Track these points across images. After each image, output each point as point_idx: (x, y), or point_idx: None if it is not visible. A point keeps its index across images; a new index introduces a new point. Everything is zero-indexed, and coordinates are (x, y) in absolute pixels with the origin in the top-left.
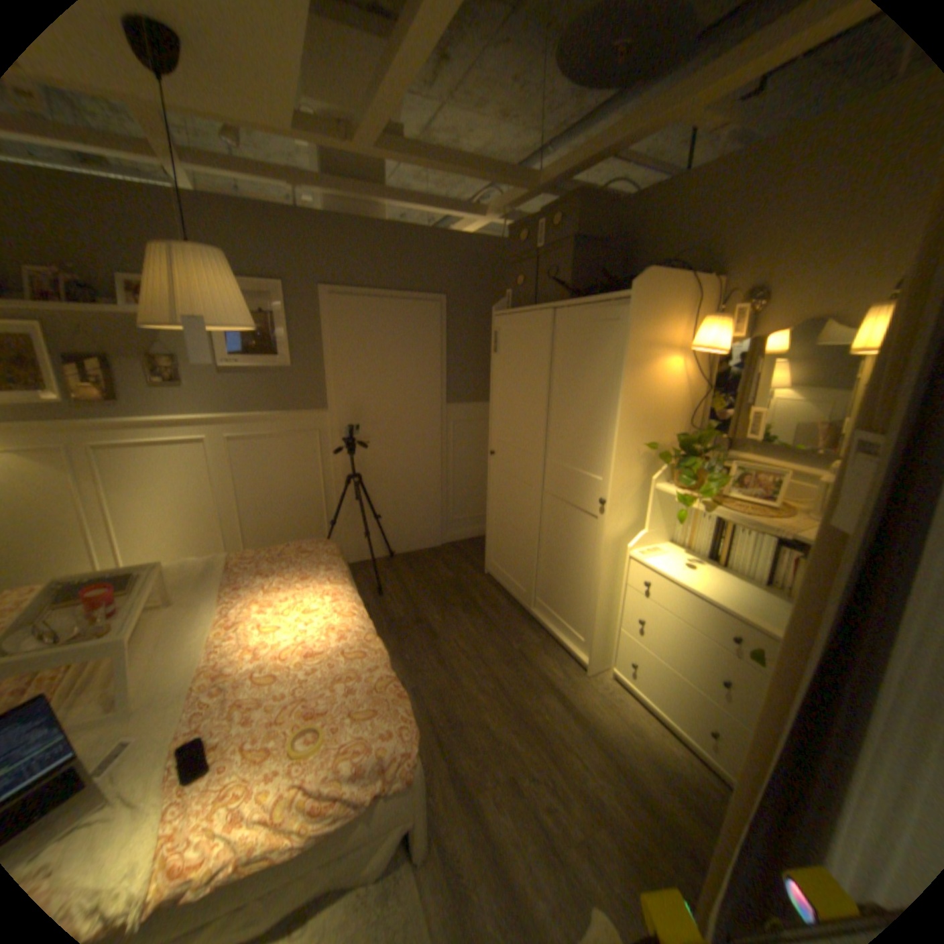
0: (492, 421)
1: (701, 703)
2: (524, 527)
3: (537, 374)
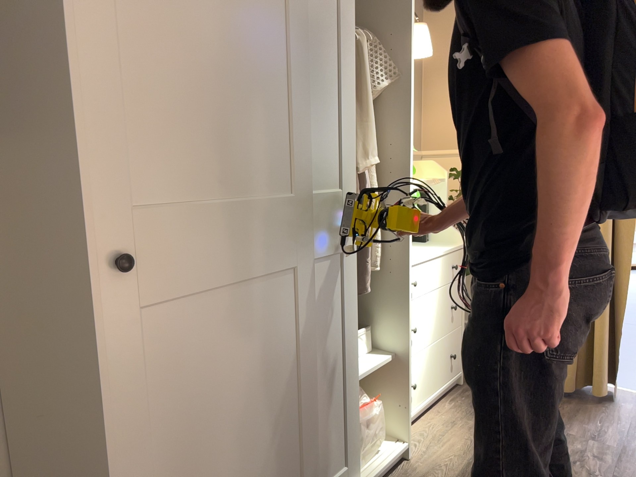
0: (89, 143)
1: (444, 347)
2: (281, 379)
3: (280, 5)
